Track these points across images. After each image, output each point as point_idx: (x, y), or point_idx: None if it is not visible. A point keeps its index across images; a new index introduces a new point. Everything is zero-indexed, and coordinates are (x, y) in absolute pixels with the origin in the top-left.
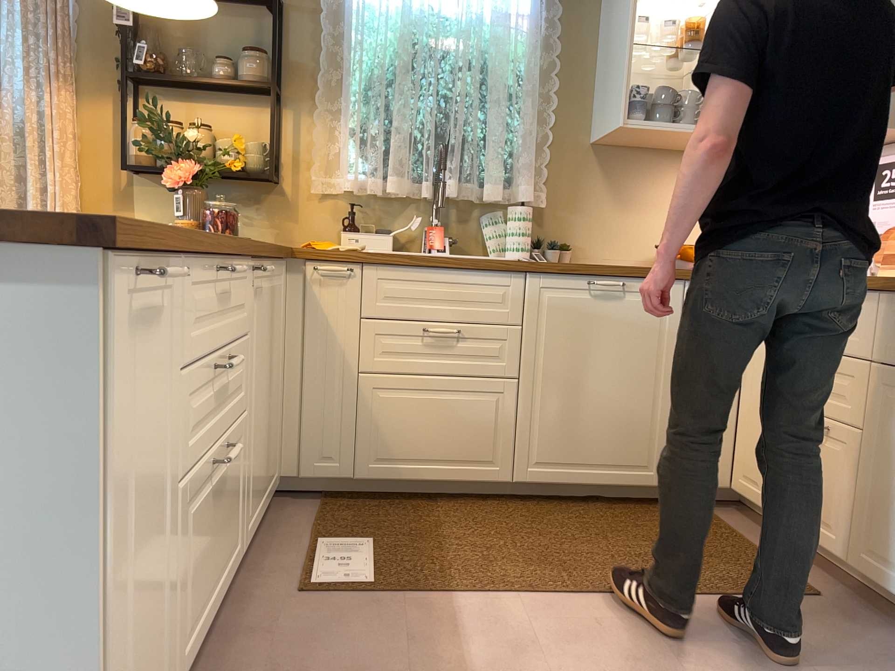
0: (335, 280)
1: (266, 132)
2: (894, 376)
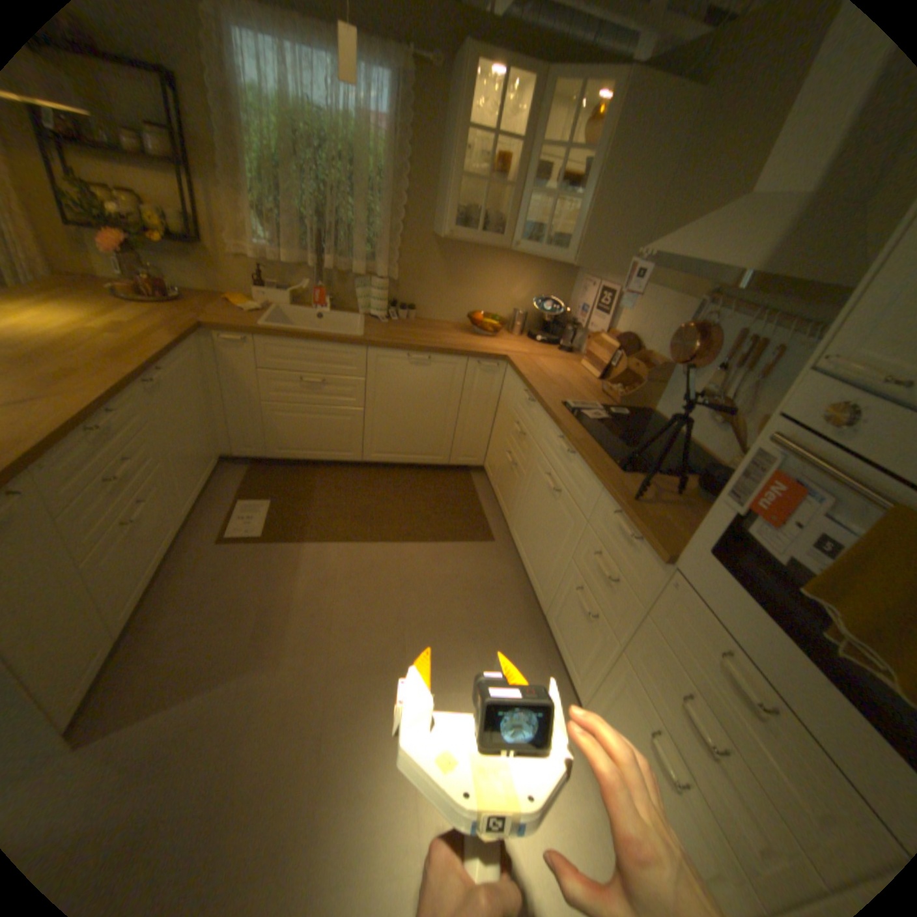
0: (235, 345)
1: (181, 198)
2: (540, 456)
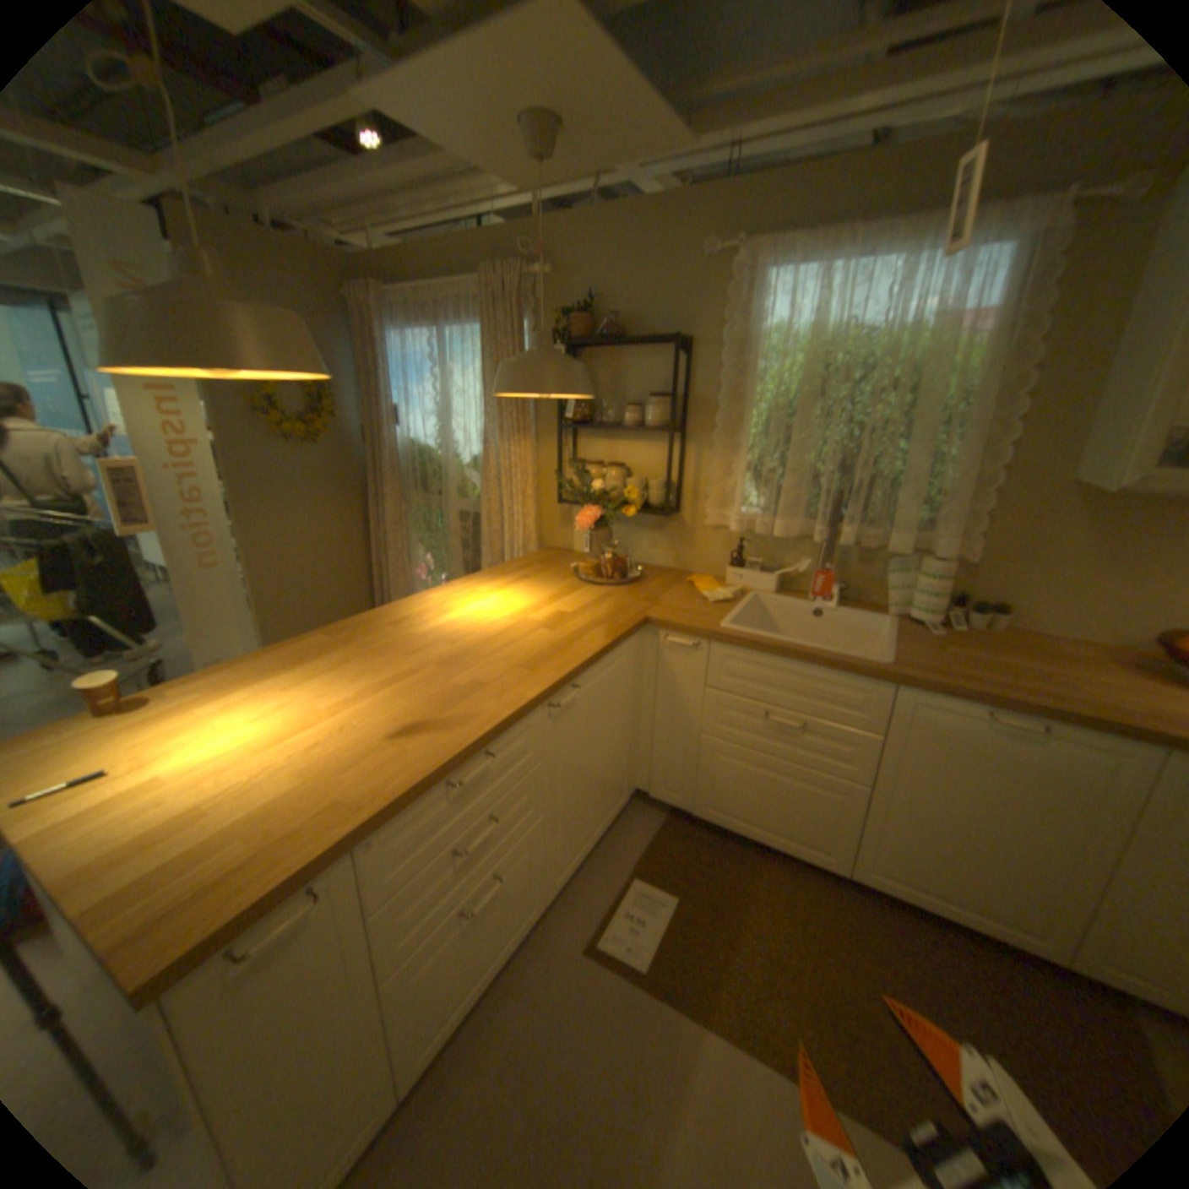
0: (684, 650)
1: (669, 465)
2: None
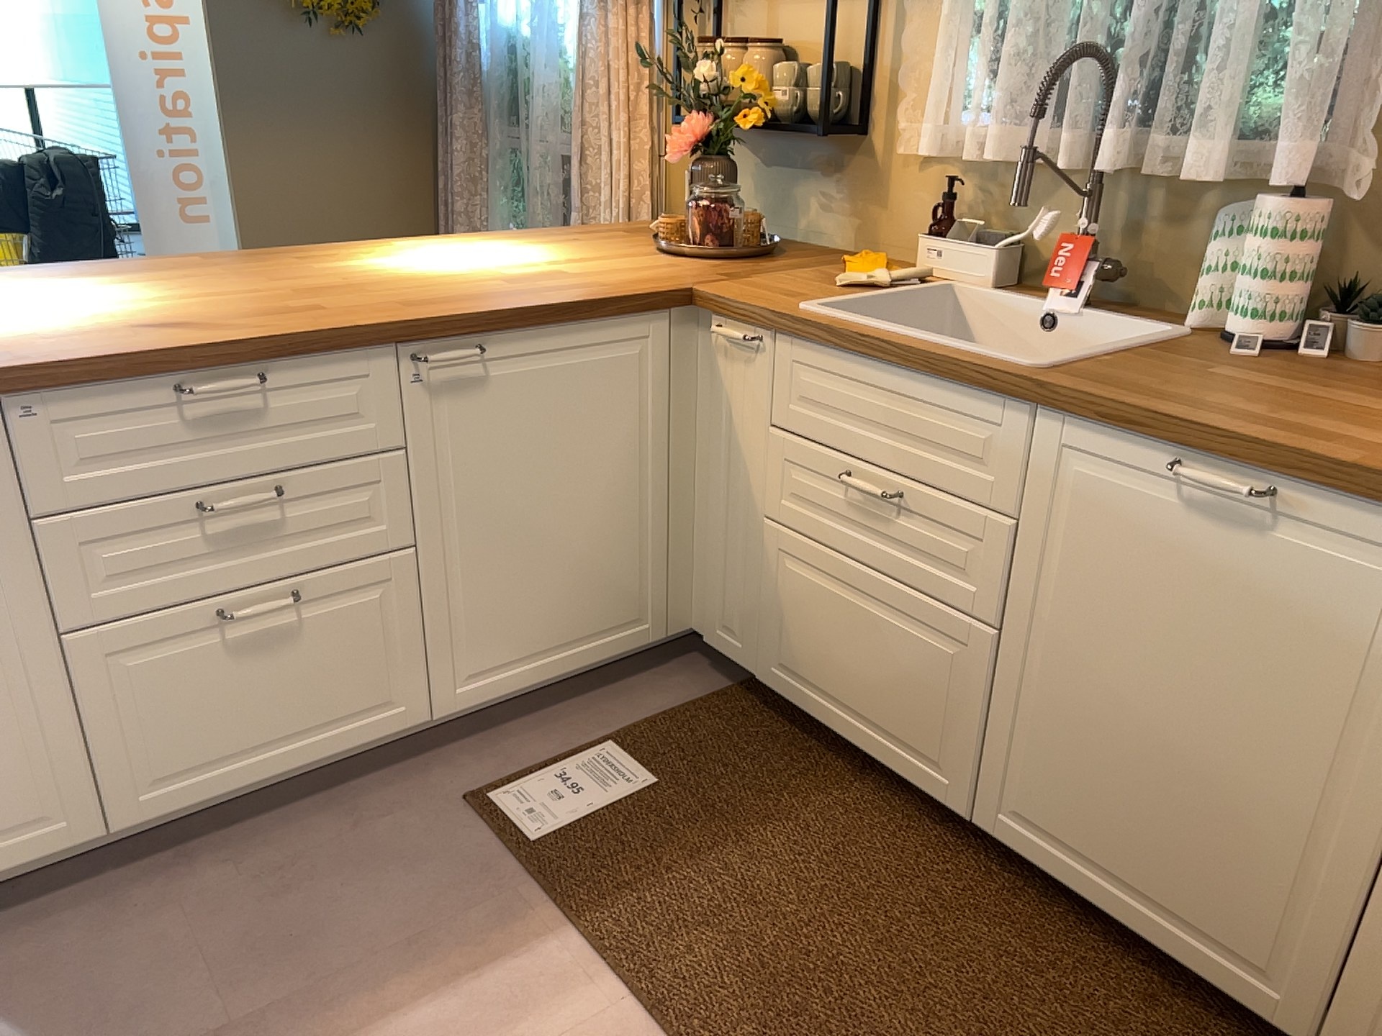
0: (743, 352)
1: (854, 41)
2: None
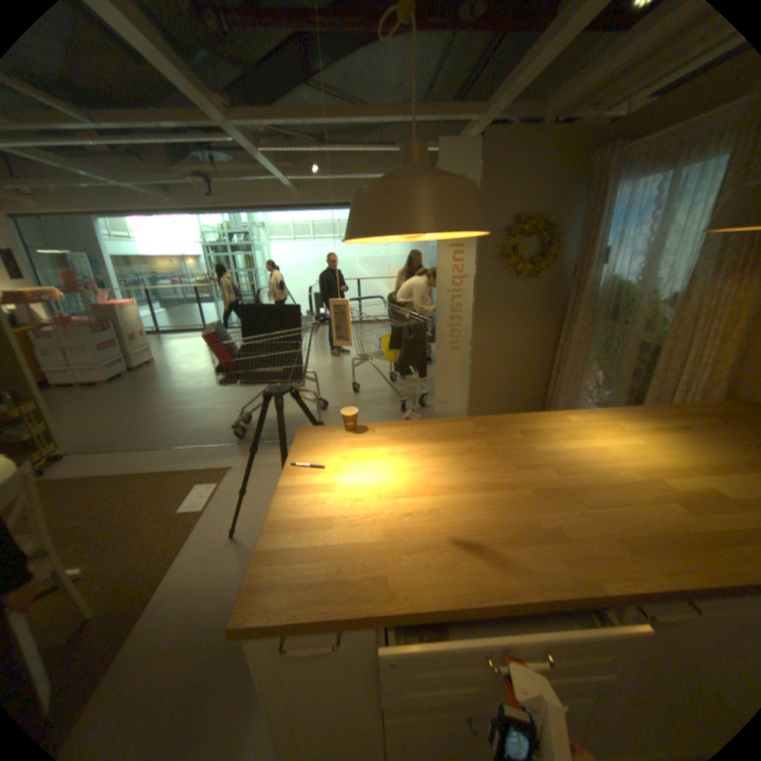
0: None
1: None
2: None
